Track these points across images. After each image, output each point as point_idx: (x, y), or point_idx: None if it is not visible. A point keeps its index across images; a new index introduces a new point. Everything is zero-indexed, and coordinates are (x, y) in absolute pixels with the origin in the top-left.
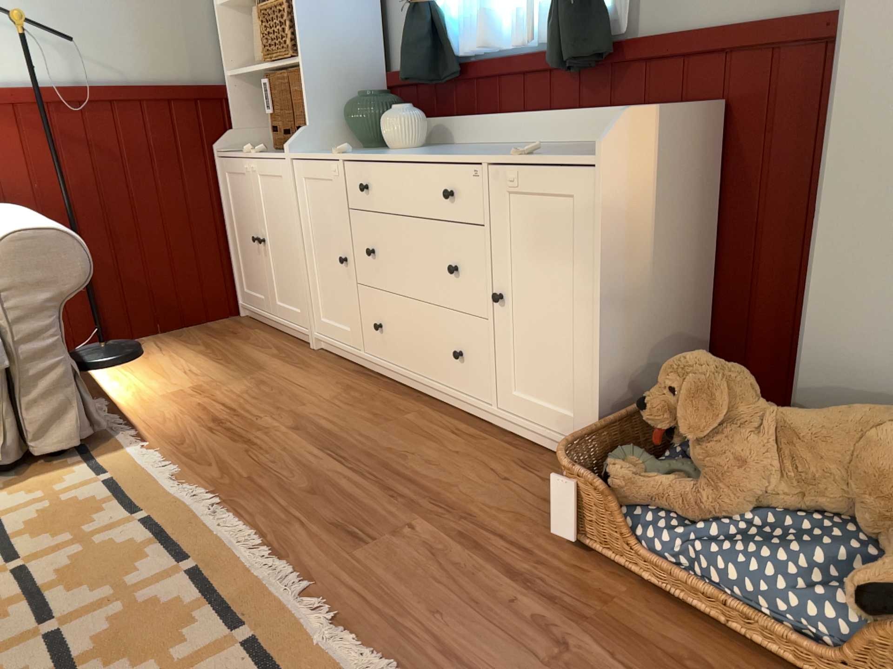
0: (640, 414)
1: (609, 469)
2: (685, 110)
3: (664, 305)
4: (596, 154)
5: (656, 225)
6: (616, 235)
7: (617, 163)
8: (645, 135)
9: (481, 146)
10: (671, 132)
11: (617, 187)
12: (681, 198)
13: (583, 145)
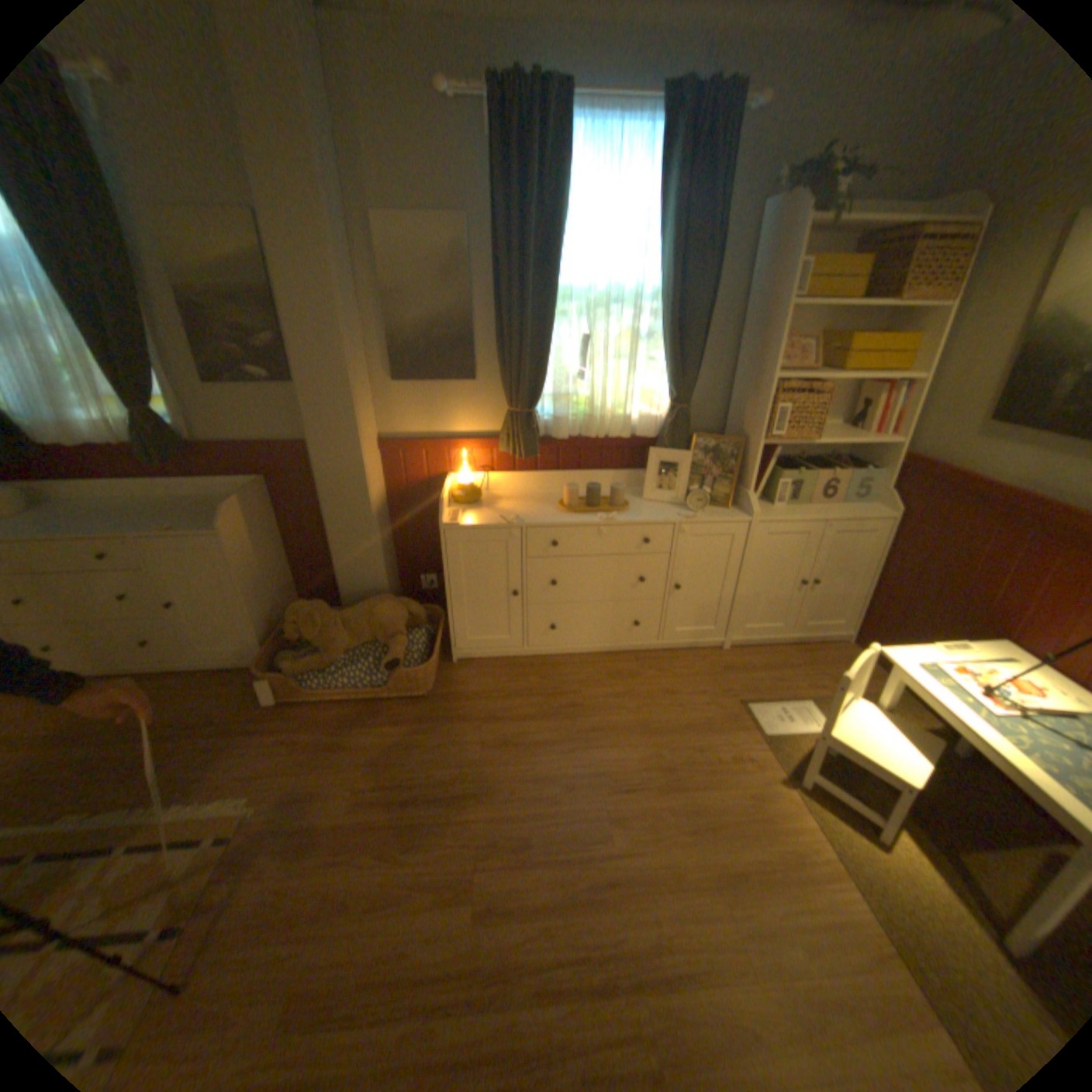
0: (278, 635)
1: (279, 668)
2: (248, 489)
3: (269, 578)
4: (212, 527)
5: (253, 547)
6: (237, 562)
7: (227, 530)
8: (235, 511)
9: (89, 505)
10: (245, 502)
11: (230, 541)
12: (259, 528)
13: (182, 501)
